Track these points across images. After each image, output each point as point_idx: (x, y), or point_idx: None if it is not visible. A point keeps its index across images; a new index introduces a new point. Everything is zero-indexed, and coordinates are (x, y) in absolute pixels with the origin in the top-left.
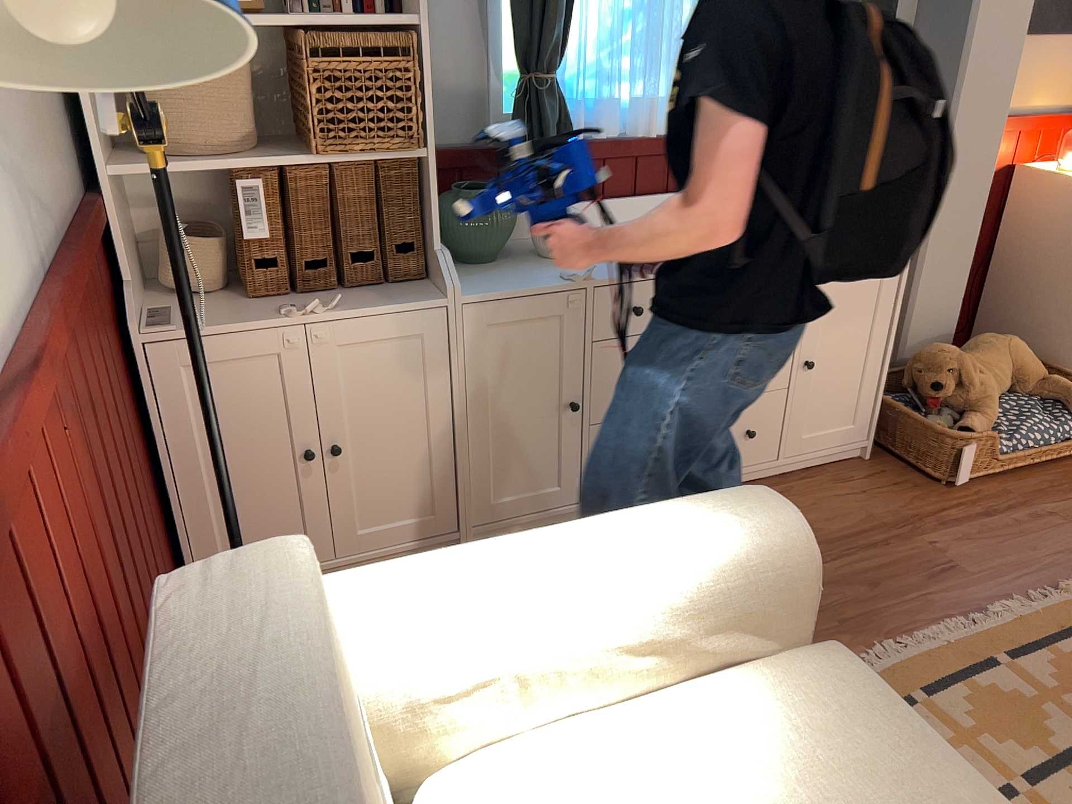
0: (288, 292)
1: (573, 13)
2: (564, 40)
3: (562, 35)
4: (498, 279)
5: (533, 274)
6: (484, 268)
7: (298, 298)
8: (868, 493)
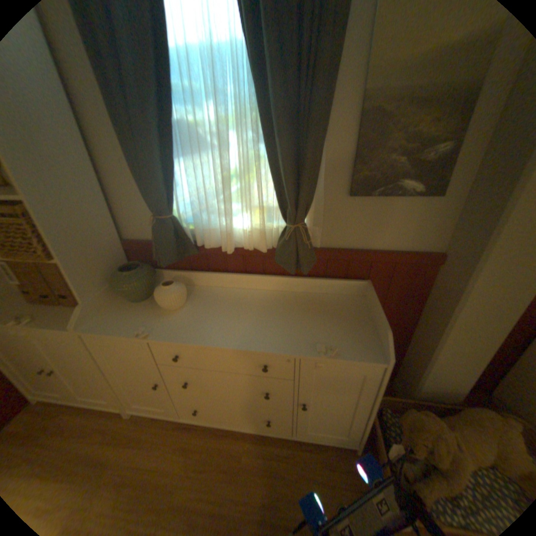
0: (41, 303)
1: (176, 181)
2: (170, 197)
3: (164, 195)
4: (115, 320)
5: (134, 321)
6: (128, 307)
7: (39, 308)
8: (335, 489)
